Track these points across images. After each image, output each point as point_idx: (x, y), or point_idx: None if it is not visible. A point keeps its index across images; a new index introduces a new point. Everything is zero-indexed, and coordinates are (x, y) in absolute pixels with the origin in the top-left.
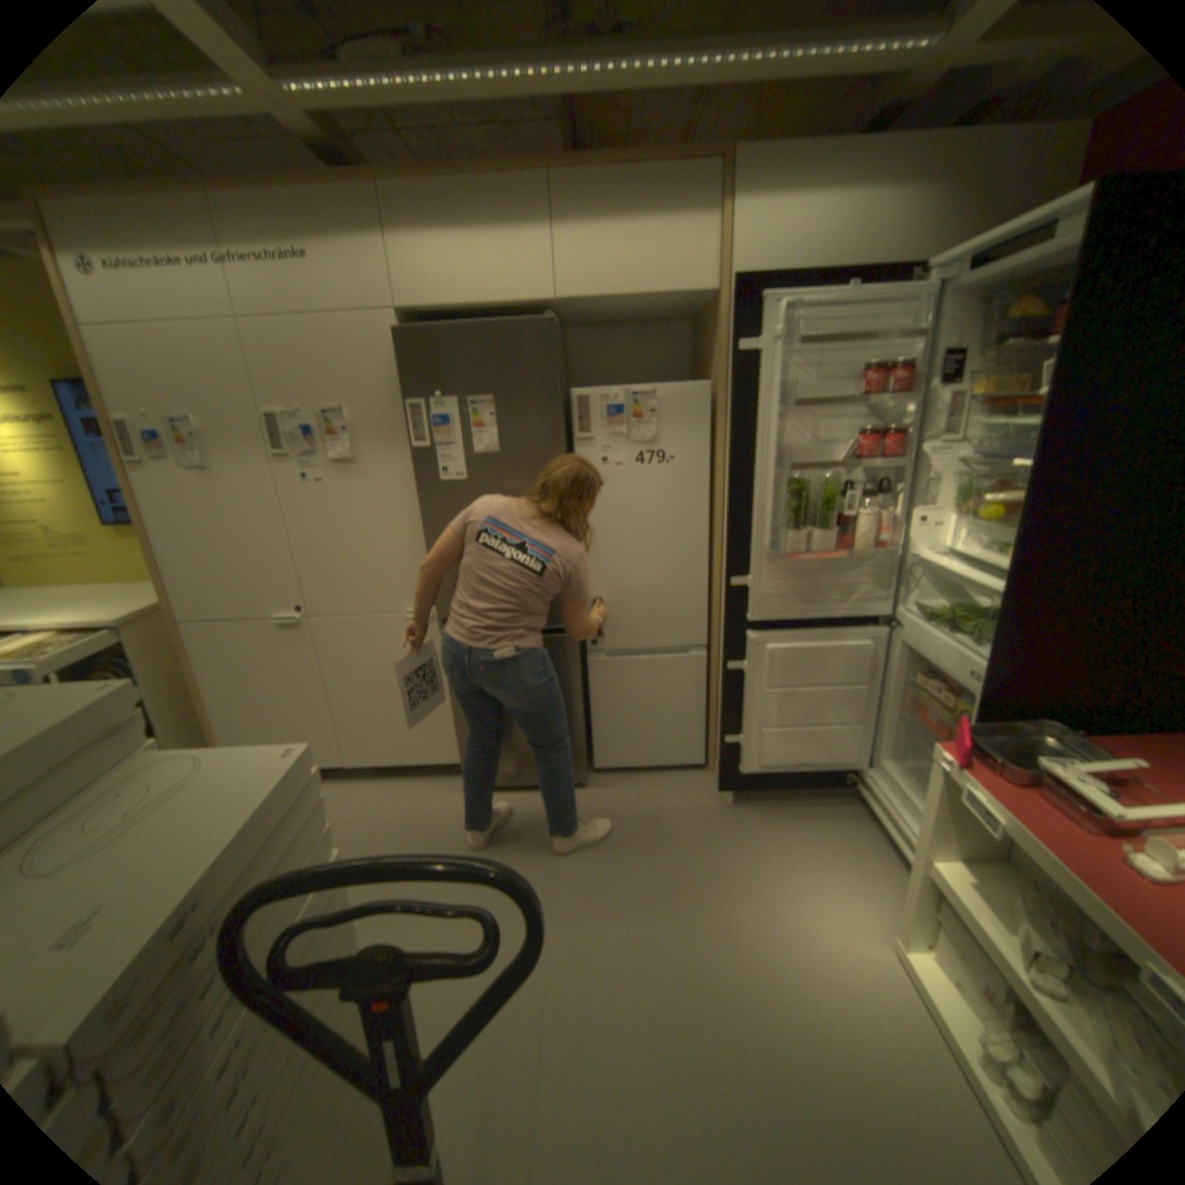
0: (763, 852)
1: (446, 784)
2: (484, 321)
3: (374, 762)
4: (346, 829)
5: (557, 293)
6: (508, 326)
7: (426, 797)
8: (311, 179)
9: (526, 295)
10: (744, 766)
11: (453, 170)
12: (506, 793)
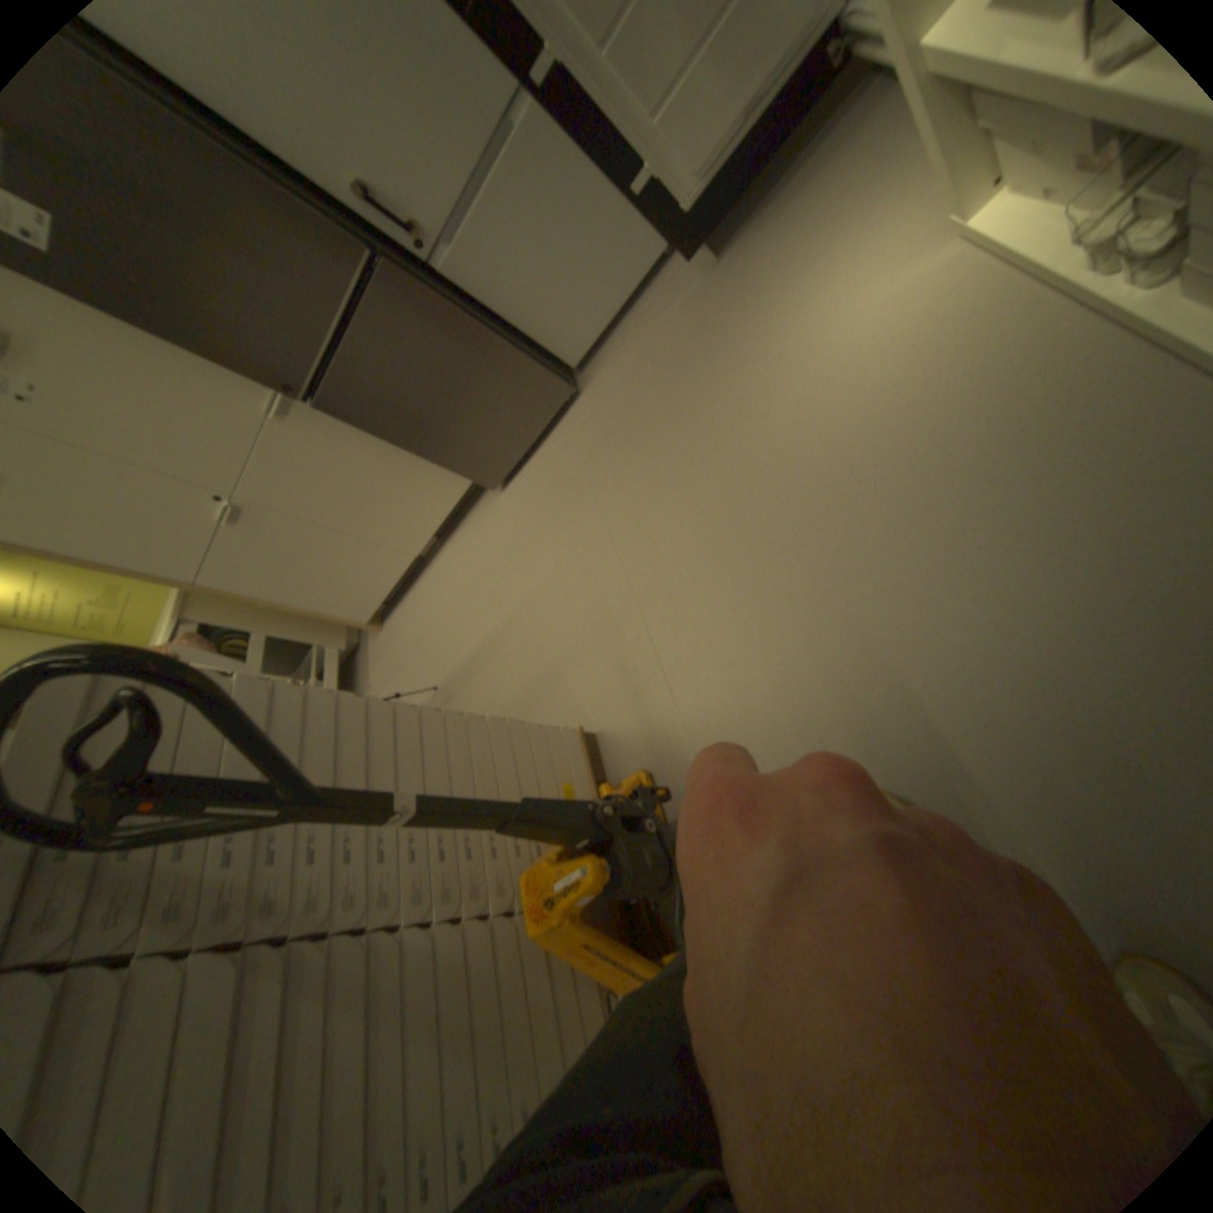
0: (768, 270)
1: (488, 500)
2: None
3: (429, 535)
4: (454, 591)
5: None
6: None
7: (482, 522)
8: None
9: None
10: (680, 194)
11: None
12: (528, 463)
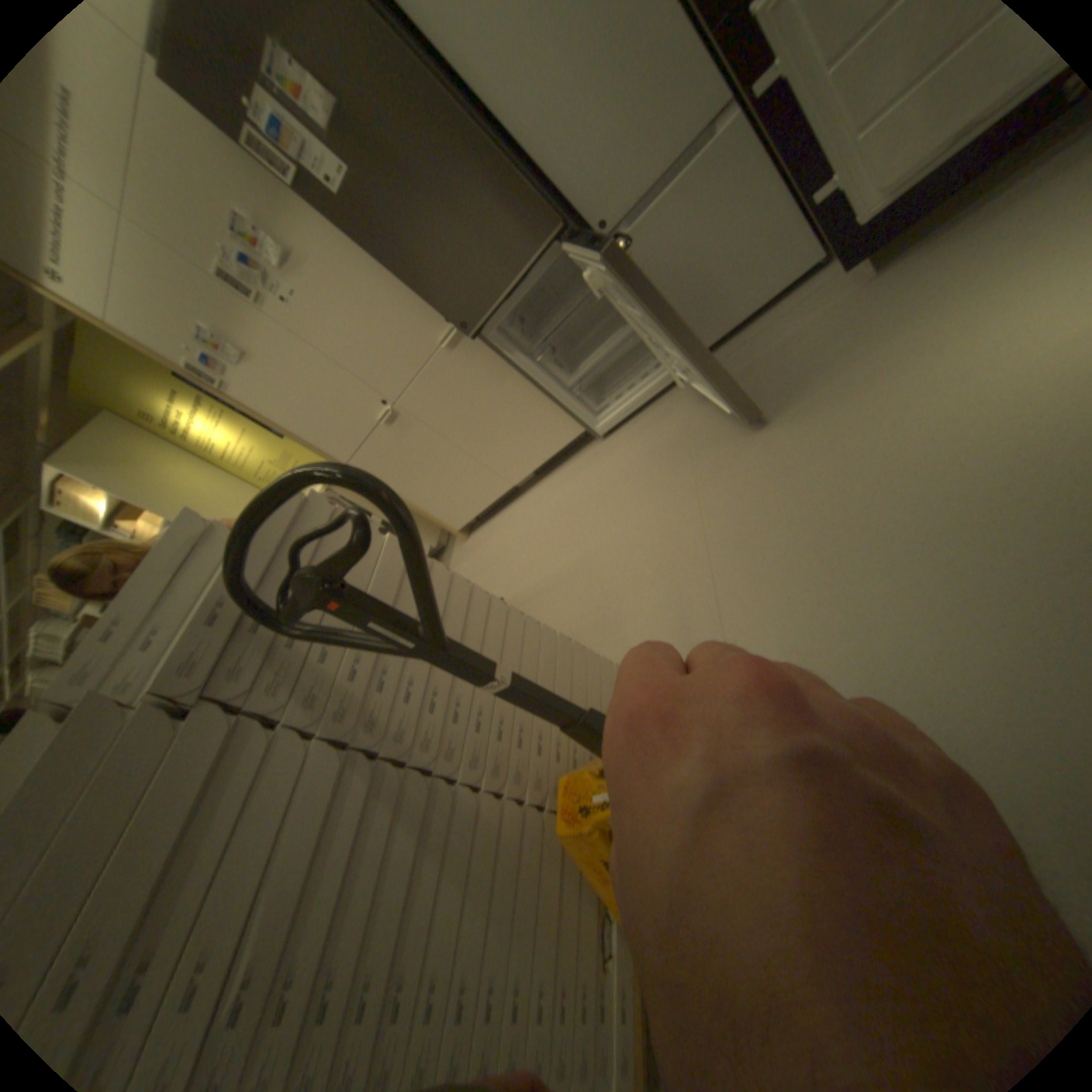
0: (934, 290)
1: (588, 452)
2: None
3: (530, 470)
4: (538, 522)
5: None
6: None
7: (578, 470)
8: None
9: None
10: (861, 207)
11: None
12: (633, 427)
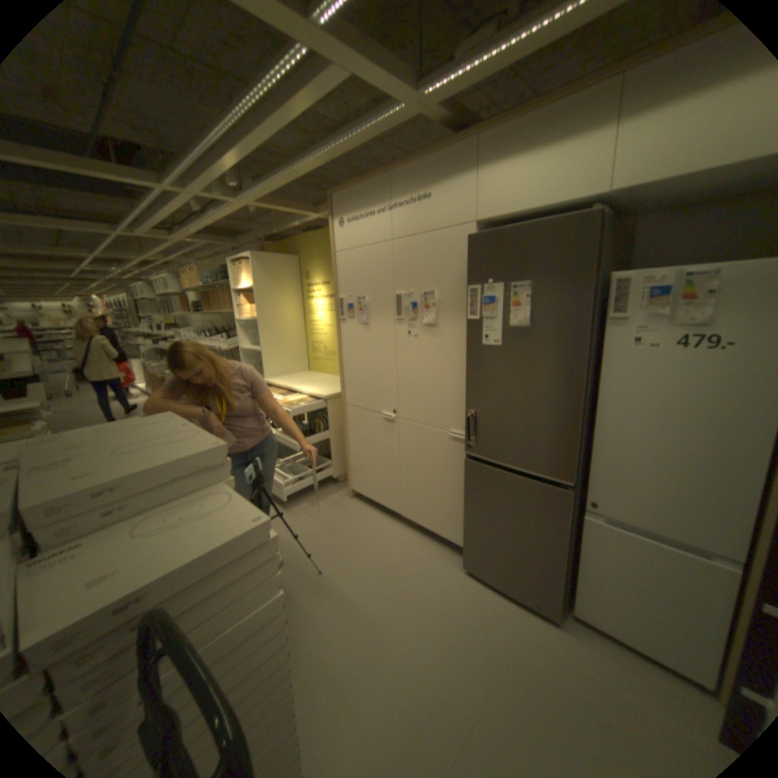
0: None
1: (454, 560)
2: (534, 221)
3: (417, 521)
4: (386, 556)
5: (613, 185)
6: (554, 222)
7: (438, 562)
8: (440, 146)
9: (581, 193)
10: None
11: (533, 106)
12: (491, 592)
